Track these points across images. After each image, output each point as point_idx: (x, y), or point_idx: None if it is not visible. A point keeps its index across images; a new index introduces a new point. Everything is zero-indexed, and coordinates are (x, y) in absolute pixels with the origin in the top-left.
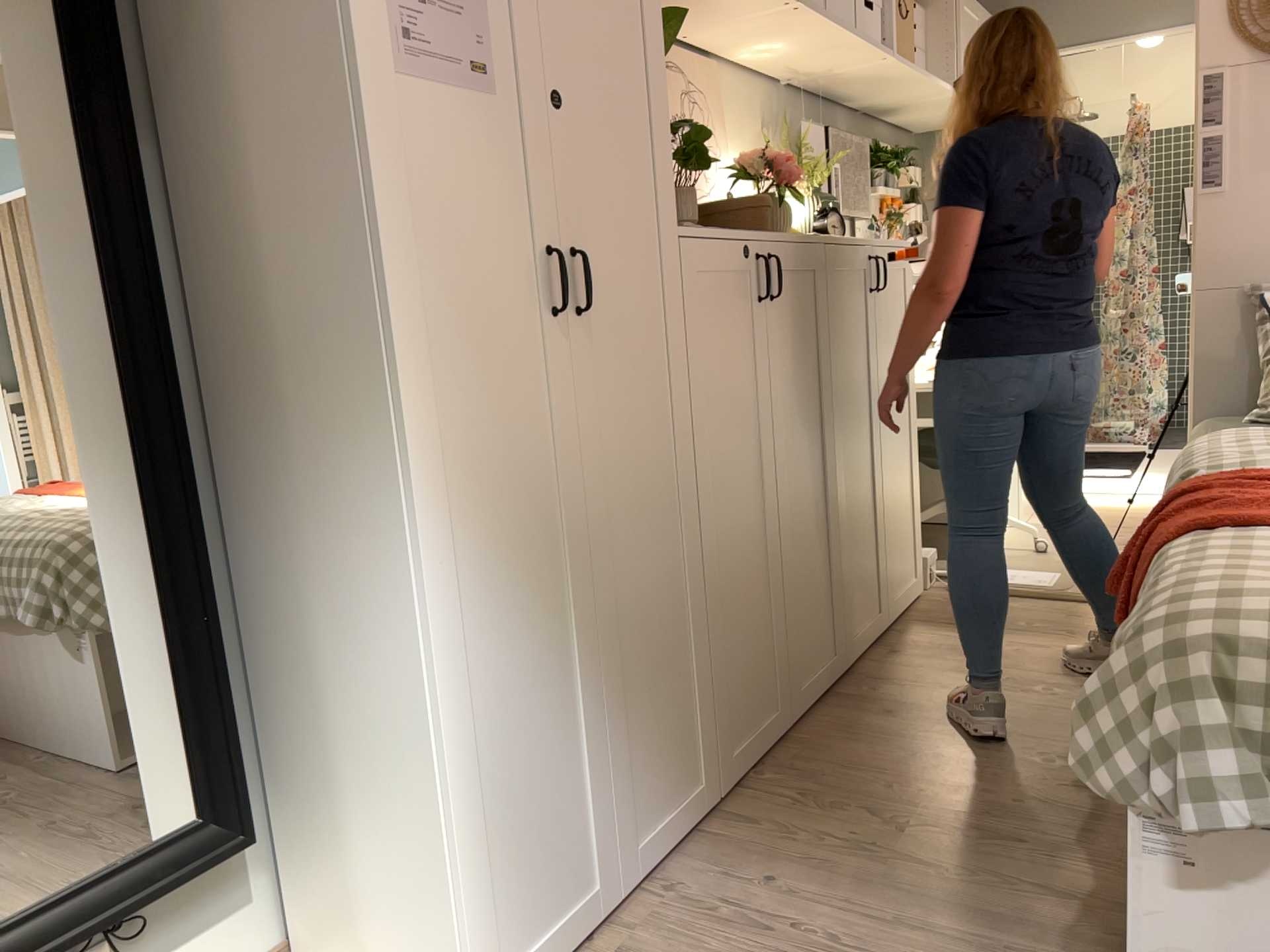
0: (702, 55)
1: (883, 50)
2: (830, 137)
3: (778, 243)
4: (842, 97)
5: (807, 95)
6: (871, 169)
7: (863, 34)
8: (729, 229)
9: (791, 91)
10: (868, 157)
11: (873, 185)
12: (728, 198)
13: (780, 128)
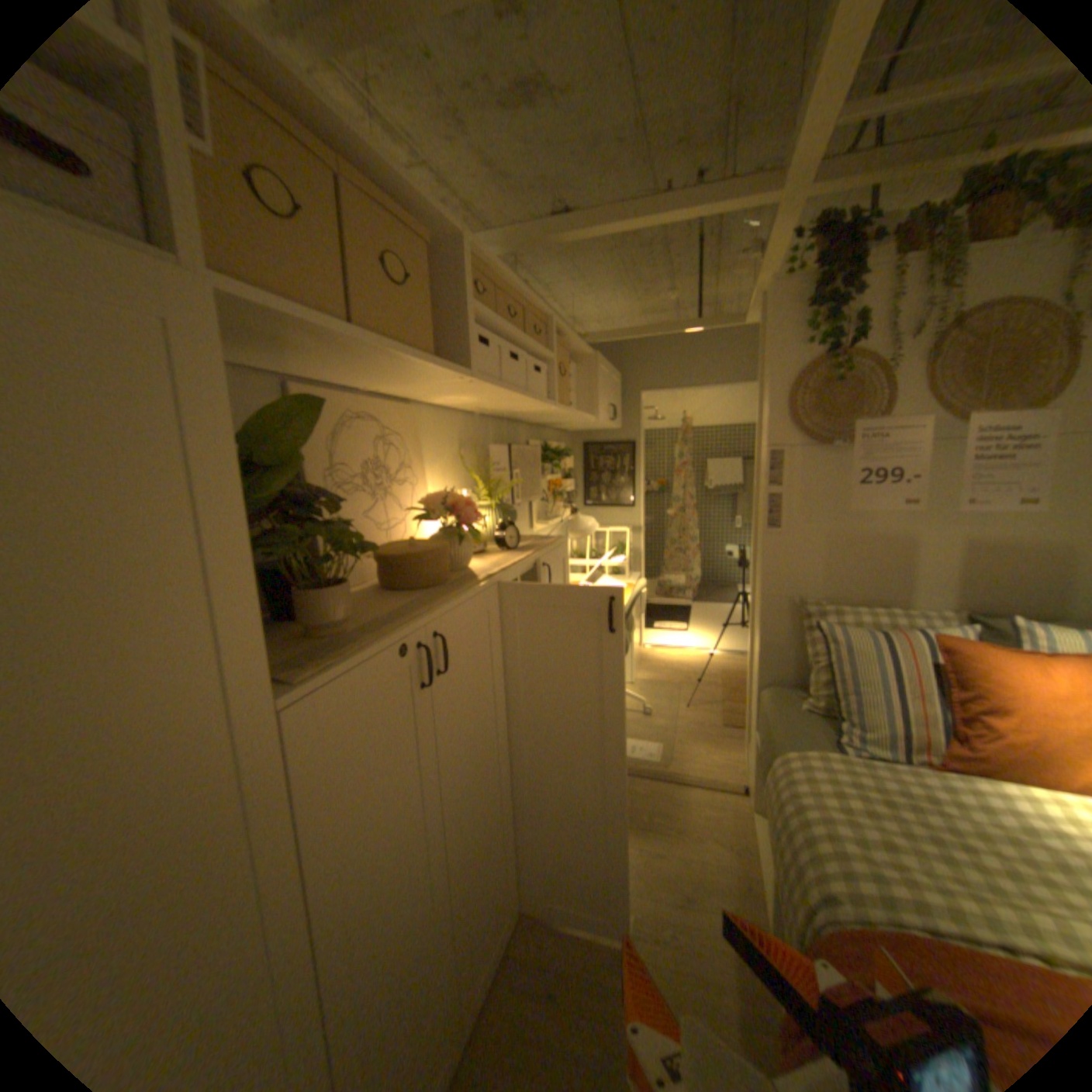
0: (400, 401)
1: (548, 402)
2: (514, 444)
3: (445, 615)
4: (522, 419)
5: (497, 419)
6: (542, 464)
7: (533, 394)
8: (382, 631)
9: (484, 417)
10: (540, 454)
11: (543, 475)
12: (408, 546)
13: (475, 446)
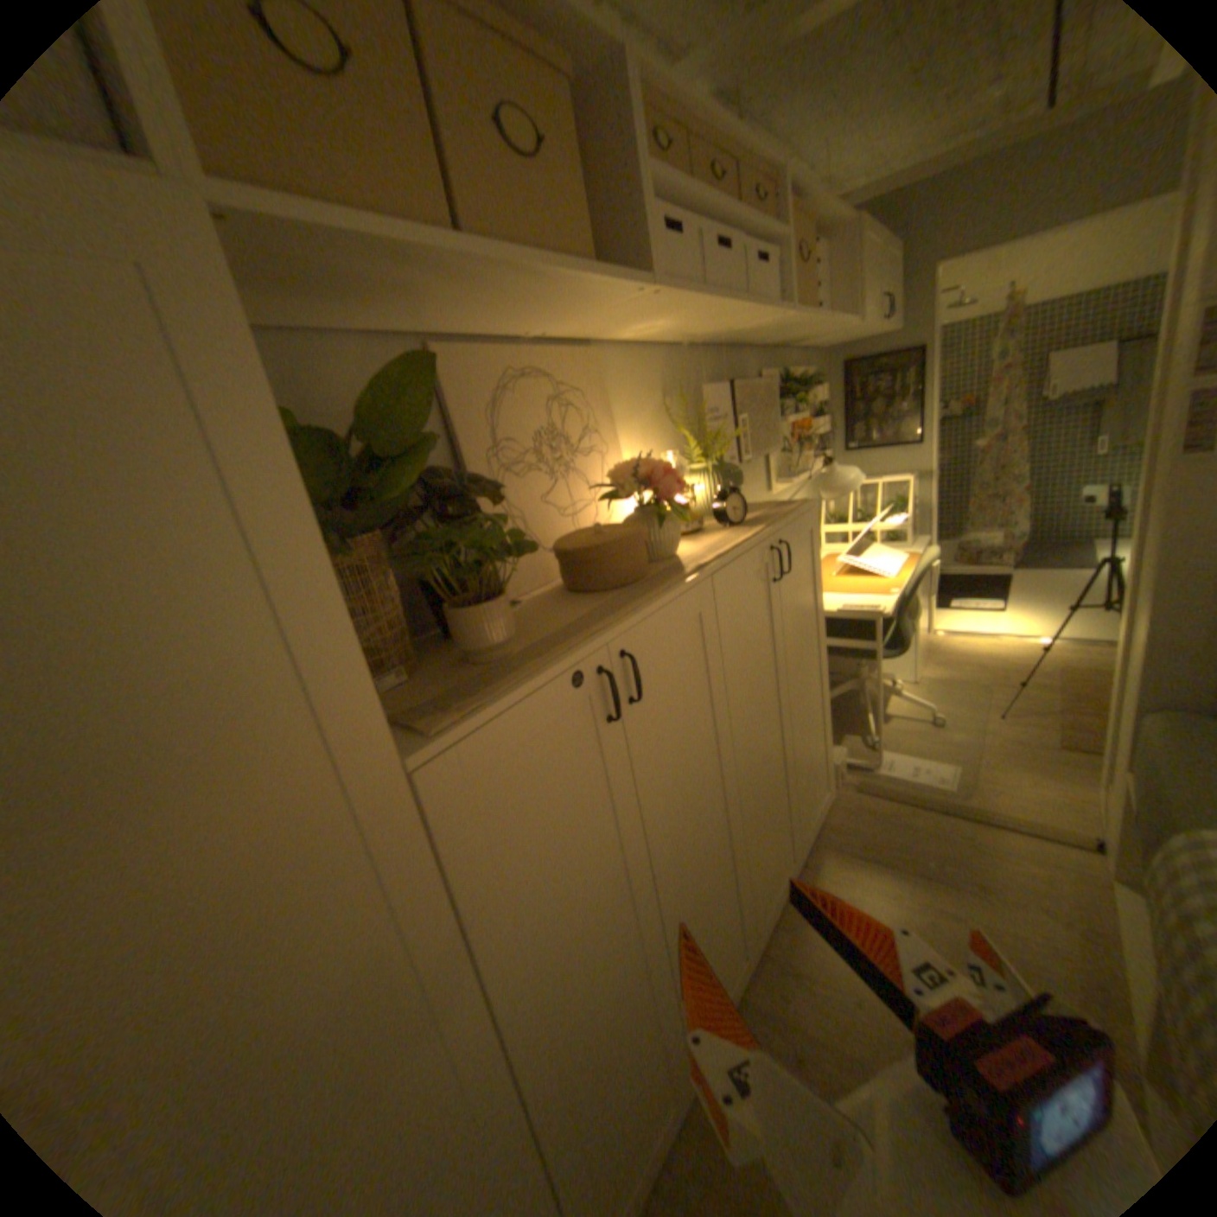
0: (576, 344)
1: (781, 306)
2: (740, 380)
3: (635, 627)
4: (749, 341)
5: (713, 348)
6: (780, 401)
7: (755, 296)
8: (548, 656)
9: (695, 348)
10: (778, 387)
11: (783, 416)
12: (591, 537)
13: (683, 391)
